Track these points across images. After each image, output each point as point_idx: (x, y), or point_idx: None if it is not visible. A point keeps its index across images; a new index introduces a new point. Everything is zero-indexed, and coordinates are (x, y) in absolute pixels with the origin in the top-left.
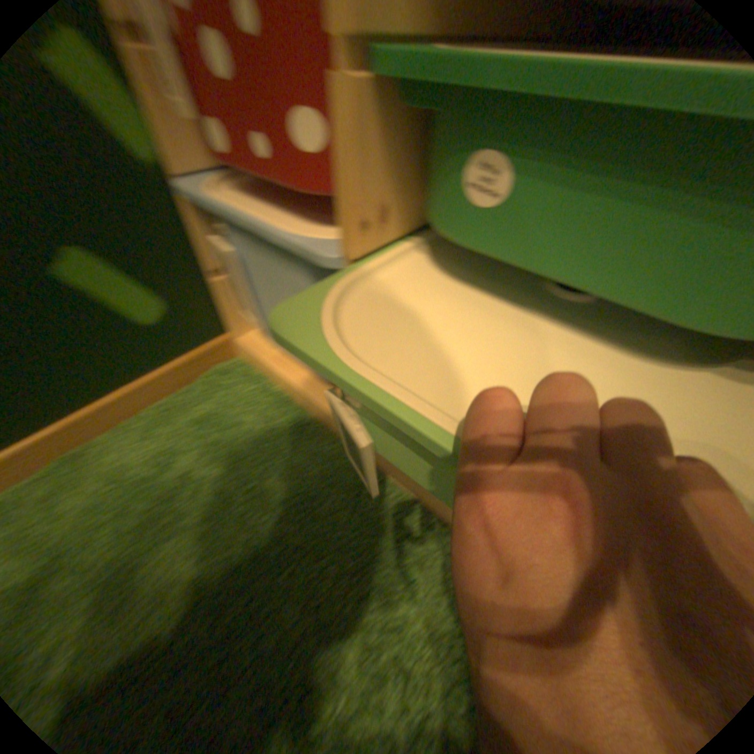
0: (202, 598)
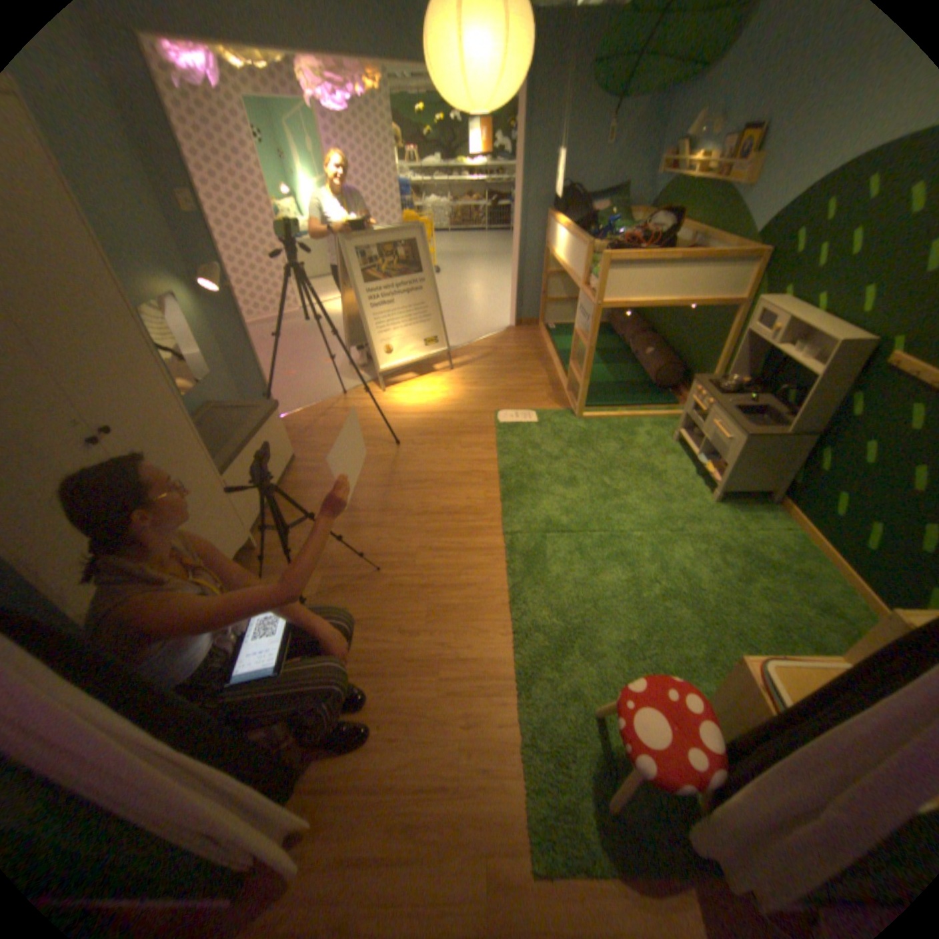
0: (828, 645)
